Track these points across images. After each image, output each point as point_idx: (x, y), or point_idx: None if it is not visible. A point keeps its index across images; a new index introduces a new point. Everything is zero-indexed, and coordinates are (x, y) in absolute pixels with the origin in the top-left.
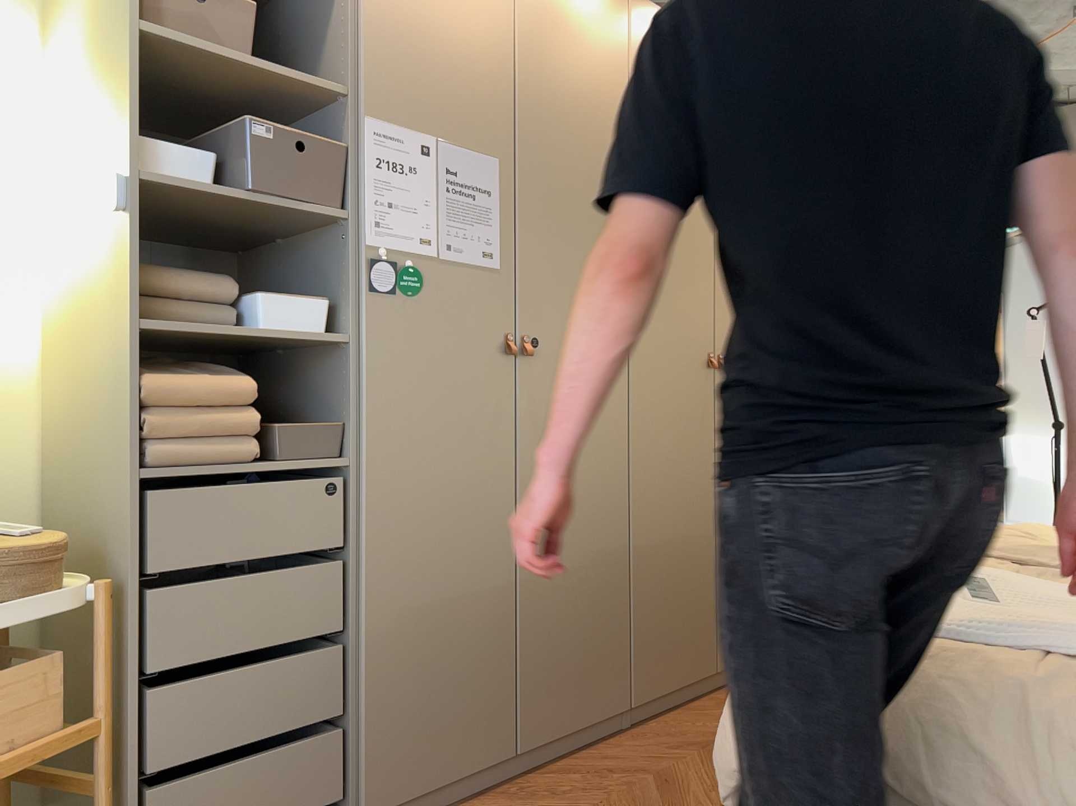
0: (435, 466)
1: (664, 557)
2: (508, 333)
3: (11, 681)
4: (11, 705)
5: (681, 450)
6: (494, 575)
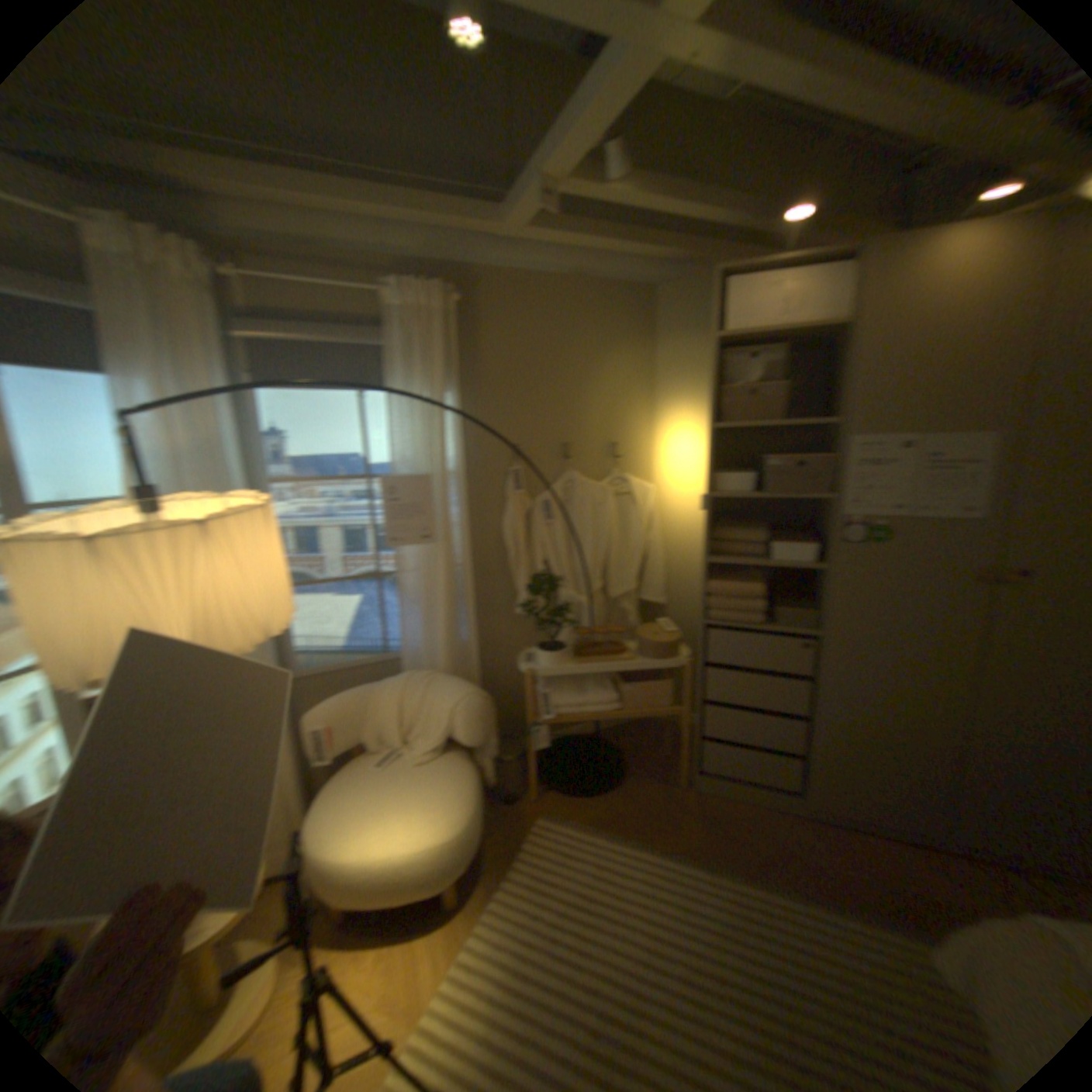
0: (891, 648)
1: None
2: (987, 567)
3: (655, 685)
4: (655, 693)
5: None
6: (943, 726)
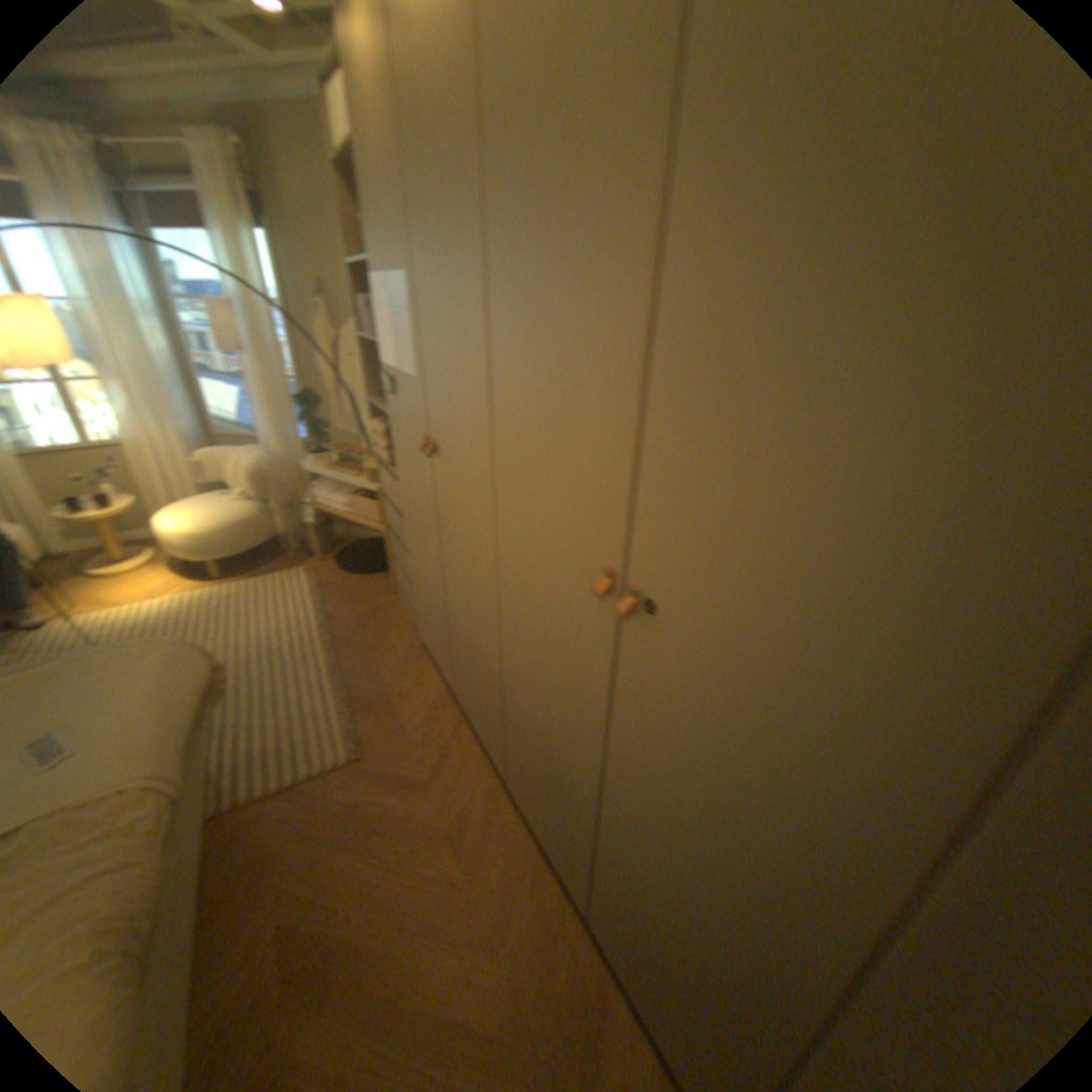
0: (412, 506)
1: (525, 729)
2: (422, 436)
3: (364, 503)
4: (365, 509)
5: (544, 656)
6: (436, 591)
